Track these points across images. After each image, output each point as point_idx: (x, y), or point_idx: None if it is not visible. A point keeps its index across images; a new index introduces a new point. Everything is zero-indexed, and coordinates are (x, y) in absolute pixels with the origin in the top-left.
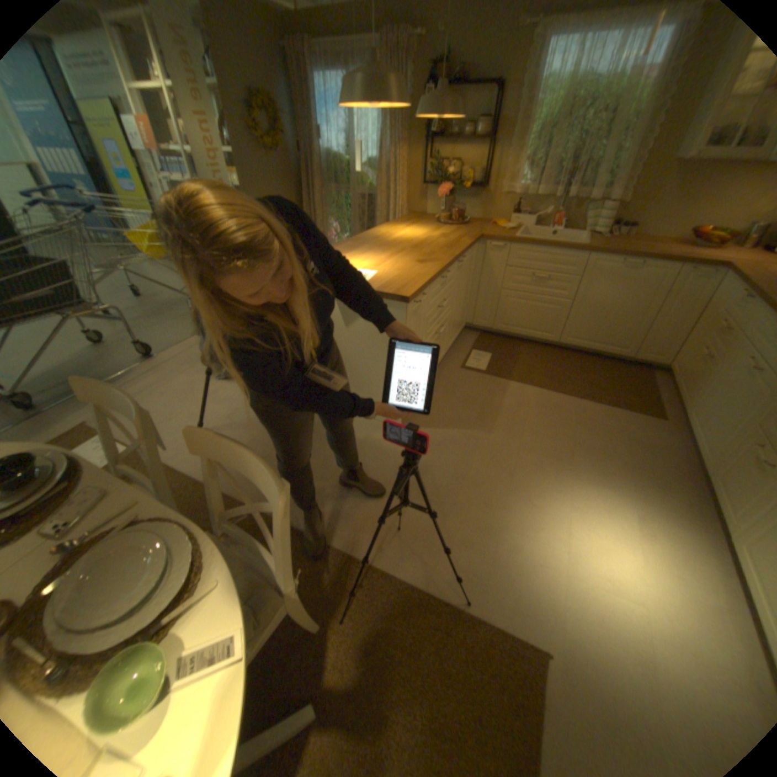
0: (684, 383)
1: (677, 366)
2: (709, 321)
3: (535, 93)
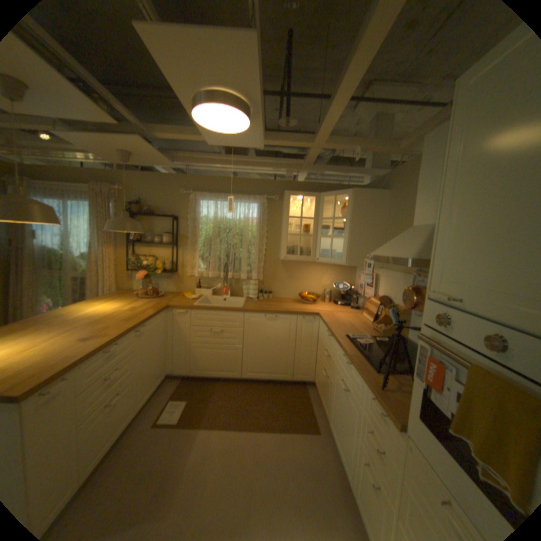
0: (323, 397)
1: (317, 382)
2: (321, 349)
3: (198, 223)
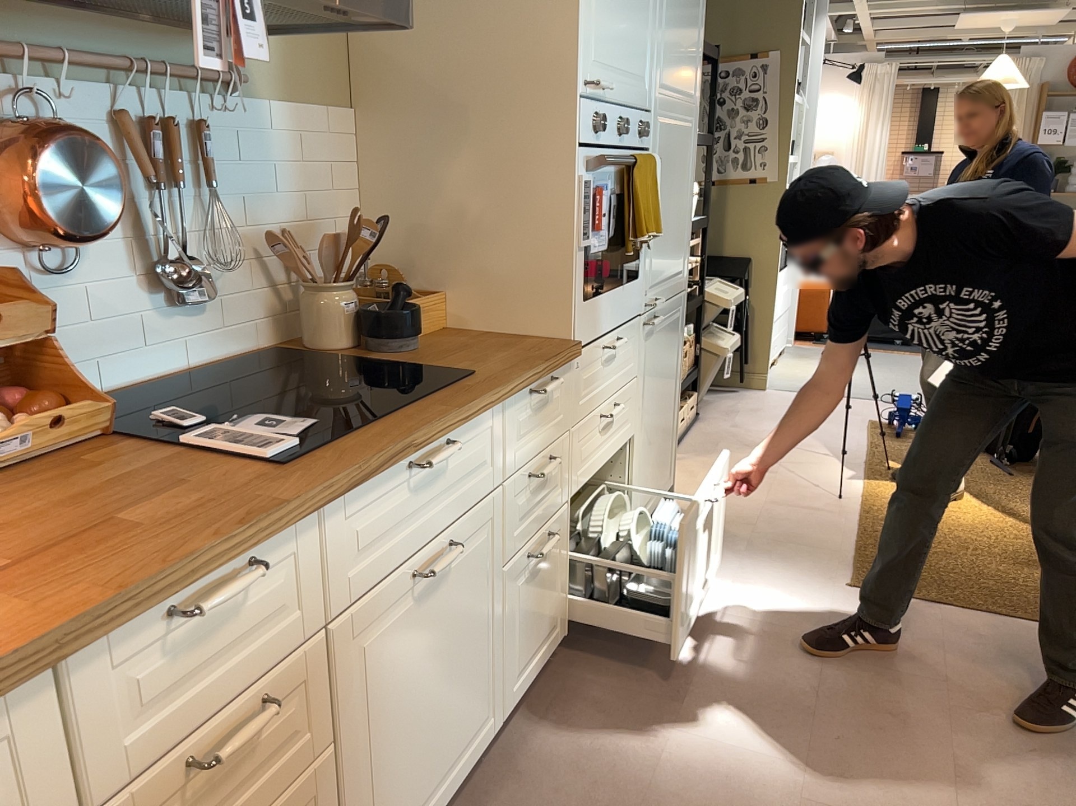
0: None
1: None
2: None
3: None
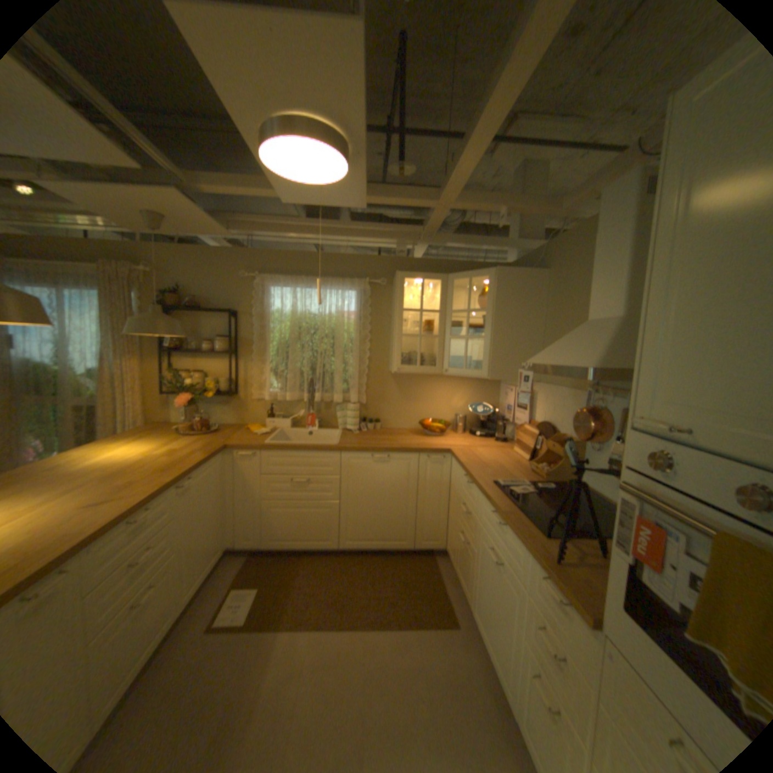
0: (461, 572)
1: (451, 550)
2: (456, 503)
3: (267, 322)
